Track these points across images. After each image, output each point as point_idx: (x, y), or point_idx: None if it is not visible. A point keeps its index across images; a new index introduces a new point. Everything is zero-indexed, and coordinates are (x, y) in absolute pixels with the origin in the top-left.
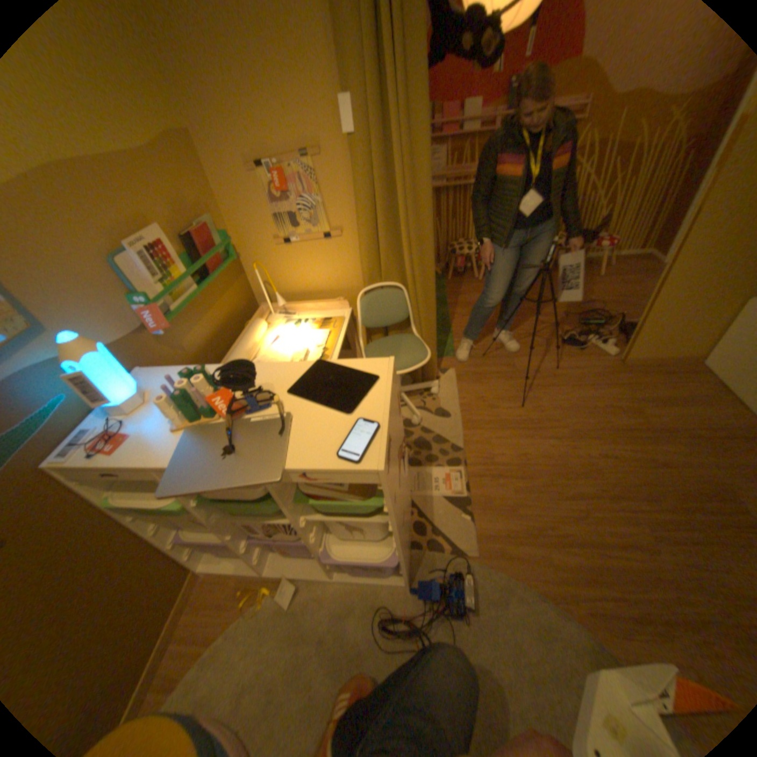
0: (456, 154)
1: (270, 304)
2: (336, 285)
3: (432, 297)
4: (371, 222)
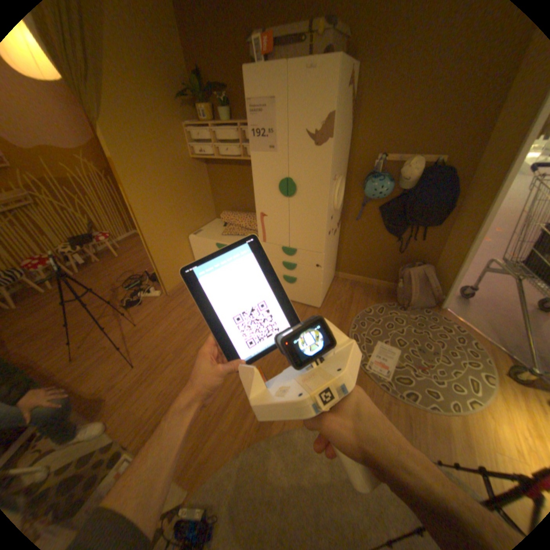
0: None
1: None
2: None
3: None
4: None
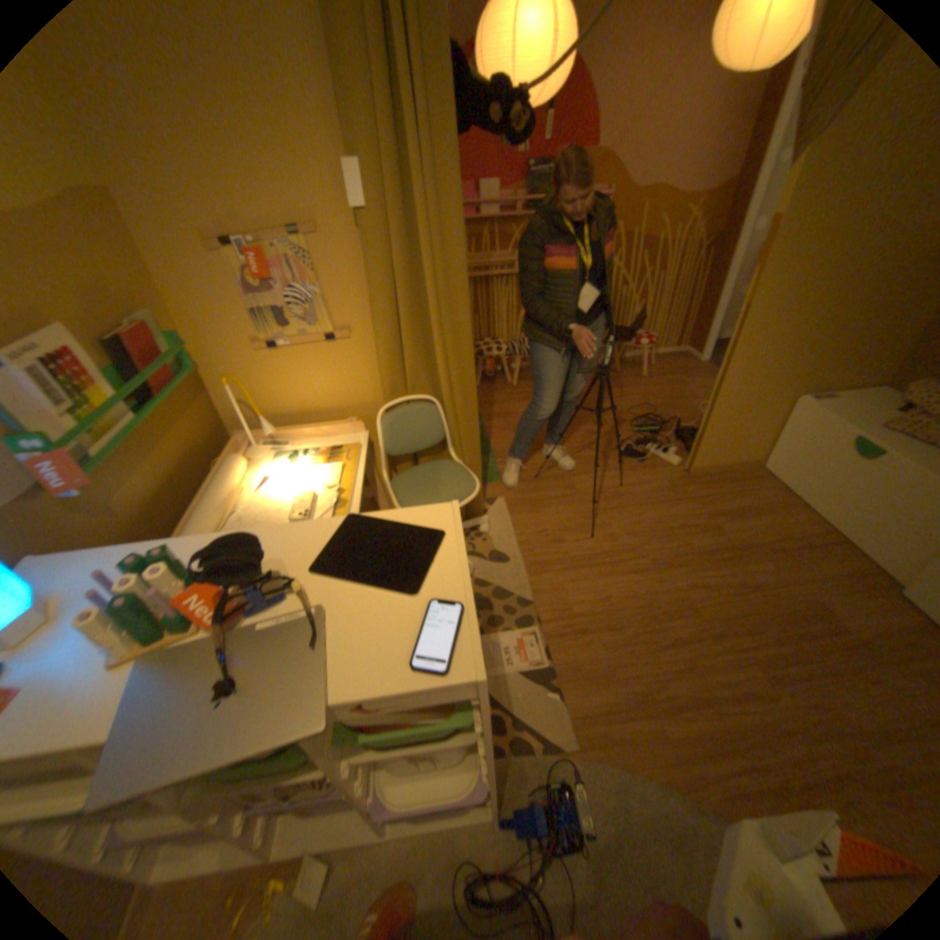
0: (474, 241)
1: (250, 432)
2: (344, 401)
3: (474, 412)
4: (394, 320)
